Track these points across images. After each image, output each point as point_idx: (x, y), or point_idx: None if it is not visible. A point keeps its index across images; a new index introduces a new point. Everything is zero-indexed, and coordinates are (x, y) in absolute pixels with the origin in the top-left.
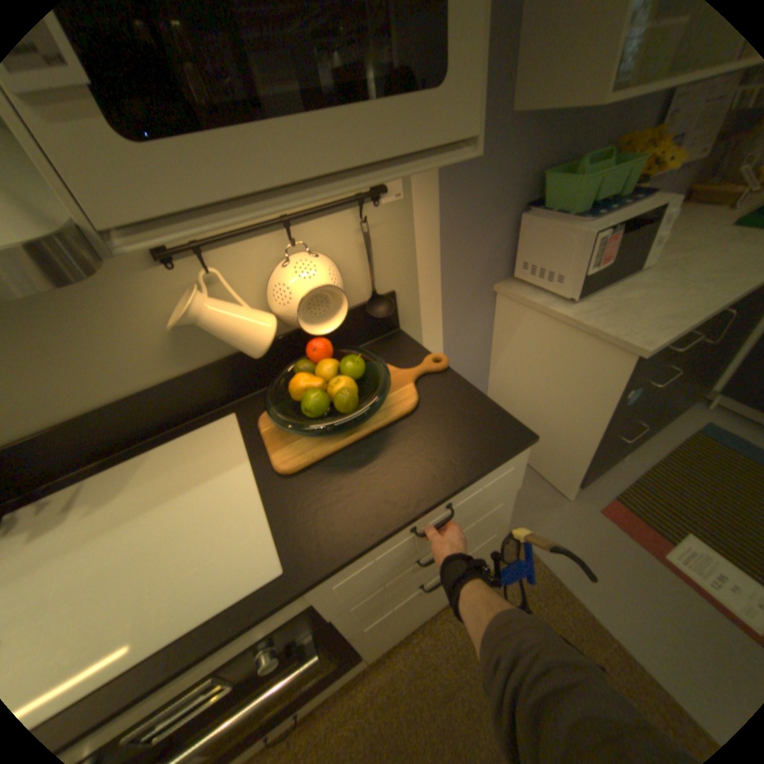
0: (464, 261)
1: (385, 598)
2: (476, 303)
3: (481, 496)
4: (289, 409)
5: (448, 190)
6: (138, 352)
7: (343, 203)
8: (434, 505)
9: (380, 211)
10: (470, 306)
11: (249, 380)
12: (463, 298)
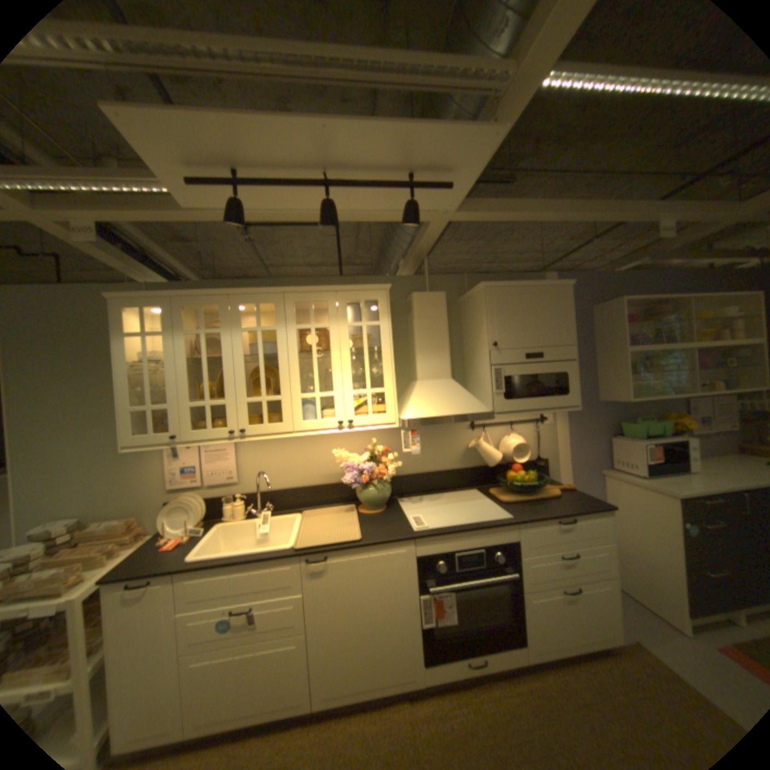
0: (583, 454)
1: (546, 578)
2: (593, 479)
3: (594, 535)
4: (505, 485)
5: (572, 423)
6: (453, 455)
7: (530, 421)
8: (570, 520)
9: (543, 426)
10: (589, 479)
11: (487, 475)
12: (584, 473)
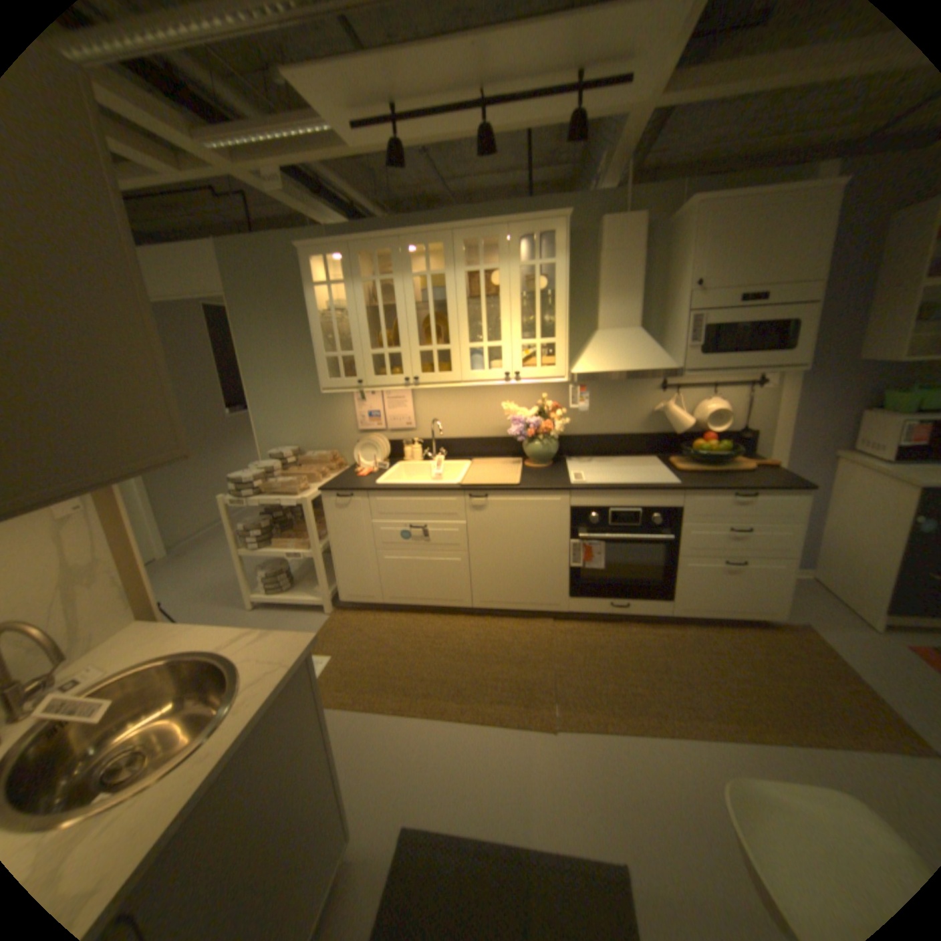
0: (813, 429)
1: (708, 545)
2: (820, 459)
3: (778, 512)
4: (689, 454)
5: (808, 389)
6: (635, 418)
7: (745, 384)
8: (751, 493)
9: (763, 390)
10: (814, 459)
11: (672, 442)
12: (809, 452)
